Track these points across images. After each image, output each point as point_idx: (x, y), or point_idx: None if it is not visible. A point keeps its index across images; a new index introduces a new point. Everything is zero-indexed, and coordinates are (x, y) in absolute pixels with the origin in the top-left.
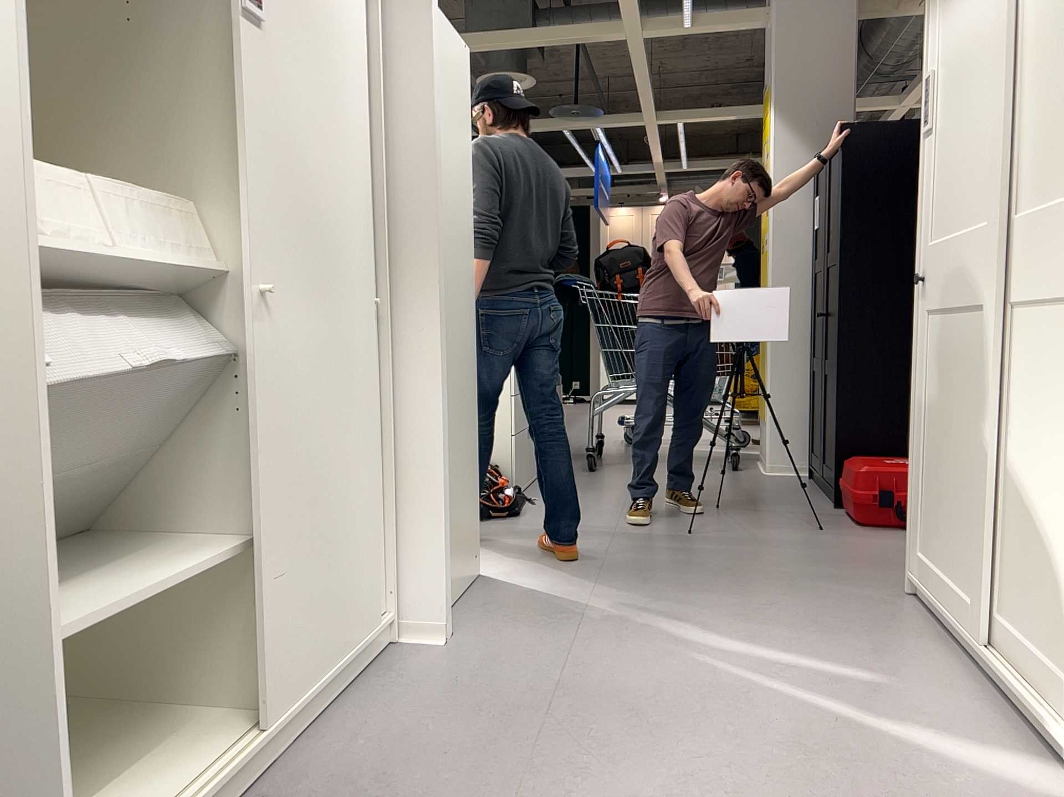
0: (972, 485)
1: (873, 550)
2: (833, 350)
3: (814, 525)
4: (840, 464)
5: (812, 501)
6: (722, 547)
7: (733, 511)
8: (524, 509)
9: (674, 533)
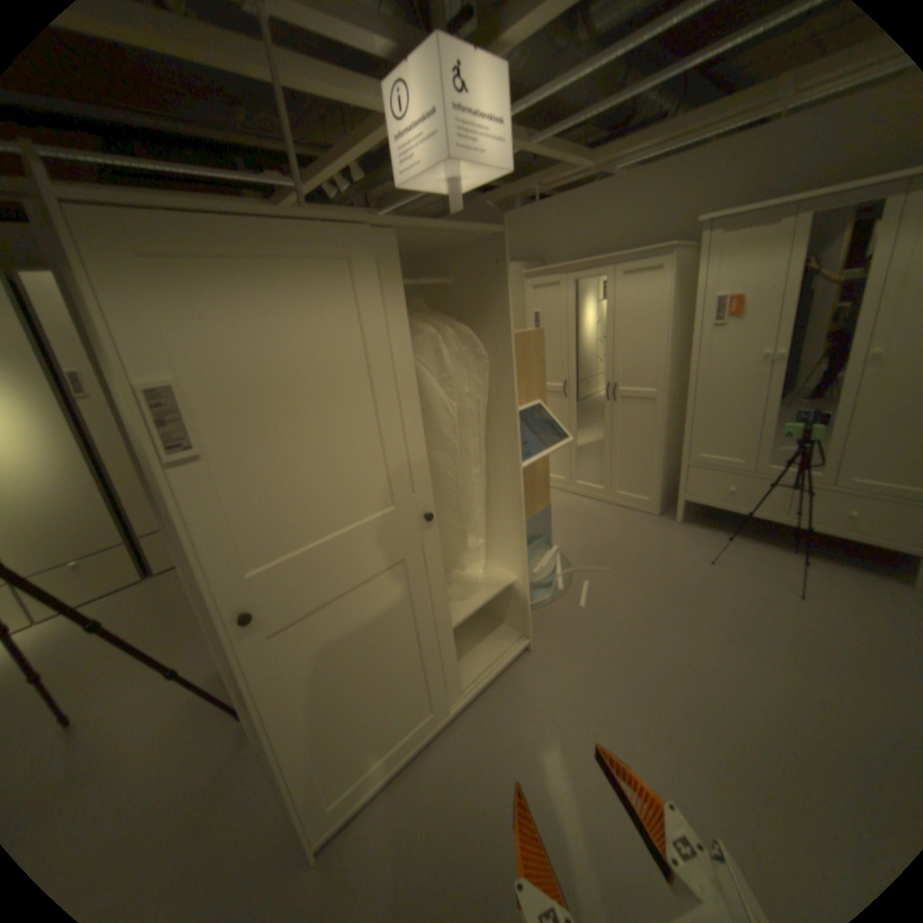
0: (425, 655)
1: None
2: None
3: None
4: None
5: None
6: None
7: None
8: None
9: None
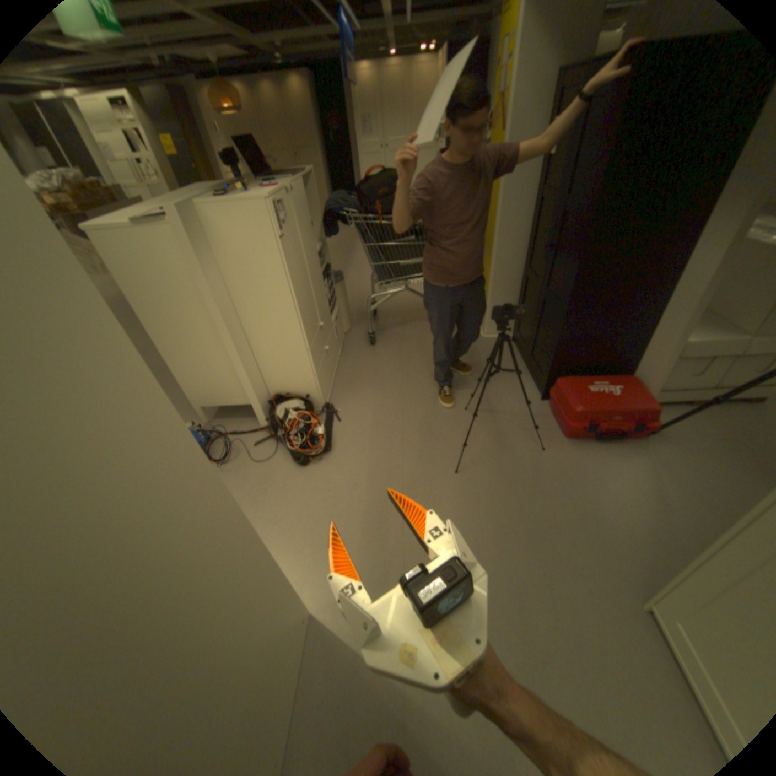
0: None
1: (593, 498)
2: (566, 301)
3: (538, 442)
4: (556, 384)
5: (525, 388)
6: (485, 505)
7: (477, 416)
8: (334, 433)
9: (445, 476)
